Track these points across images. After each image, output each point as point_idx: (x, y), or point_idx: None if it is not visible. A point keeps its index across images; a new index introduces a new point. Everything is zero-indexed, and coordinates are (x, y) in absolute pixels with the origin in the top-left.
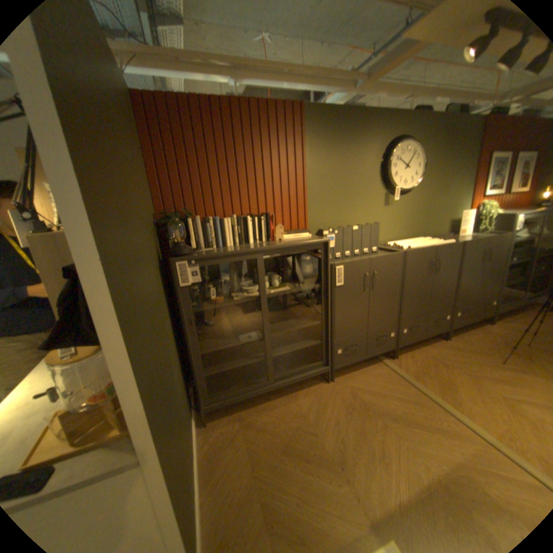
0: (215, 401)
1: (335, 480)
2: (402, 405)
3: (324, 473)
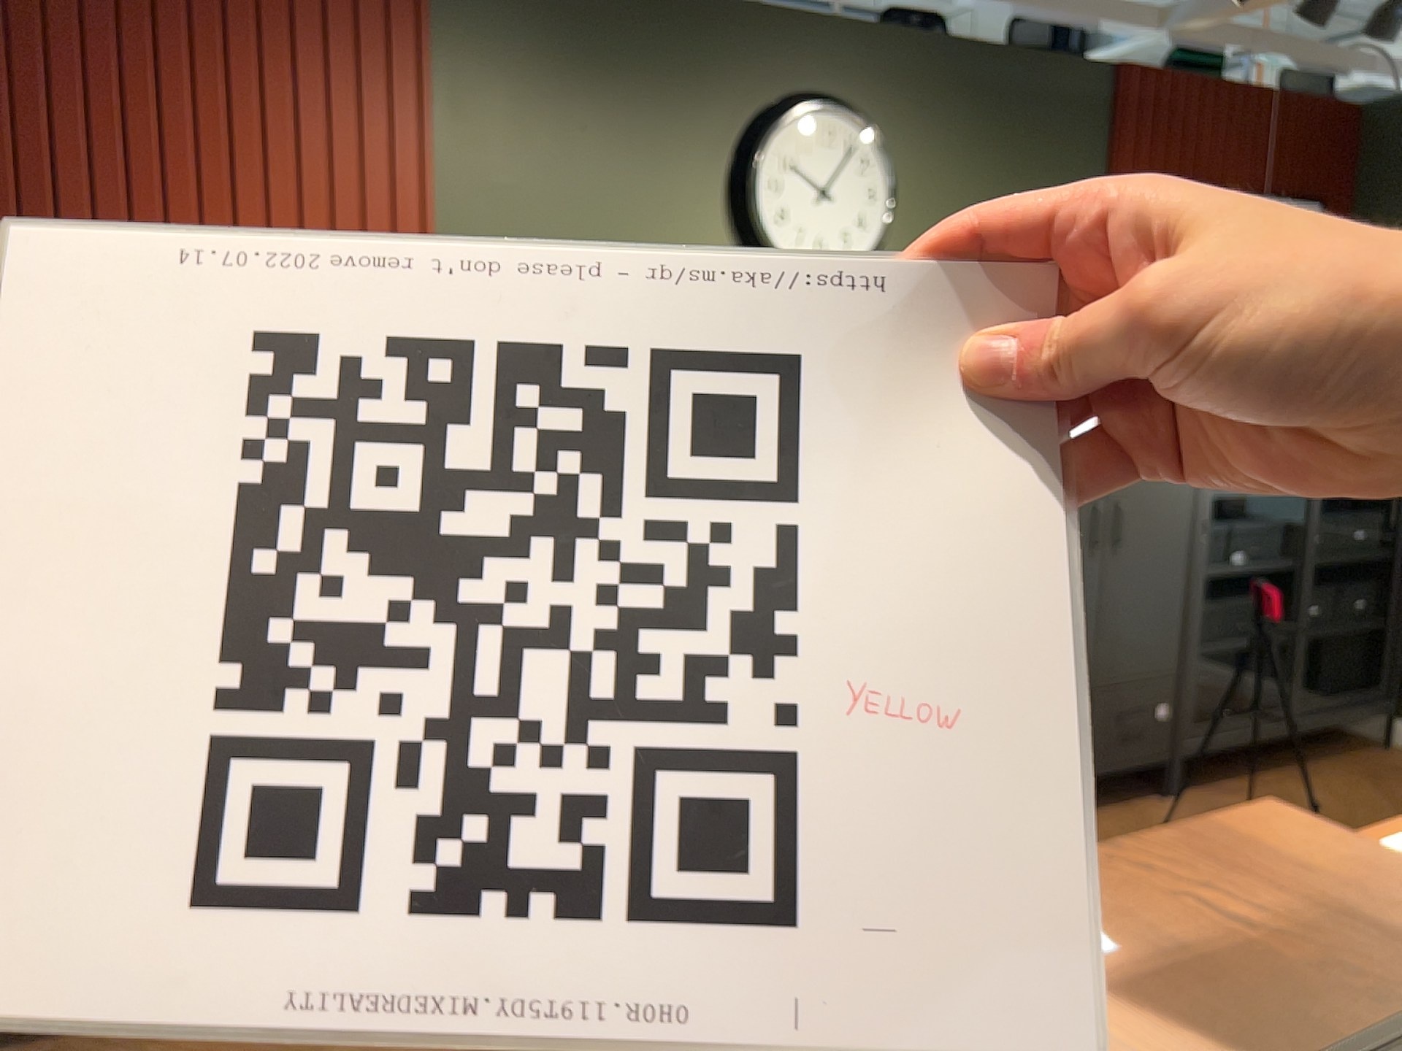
0: None
1: None
2: None
3: None
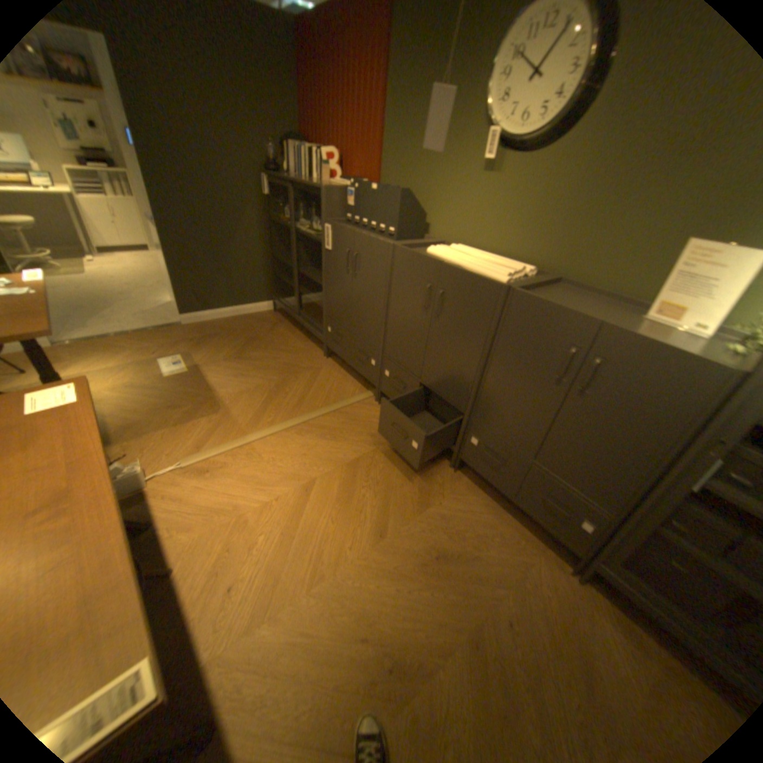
0: (277, 298)
1: (228, 355)
2: (297, 394)
3: (234, 352)
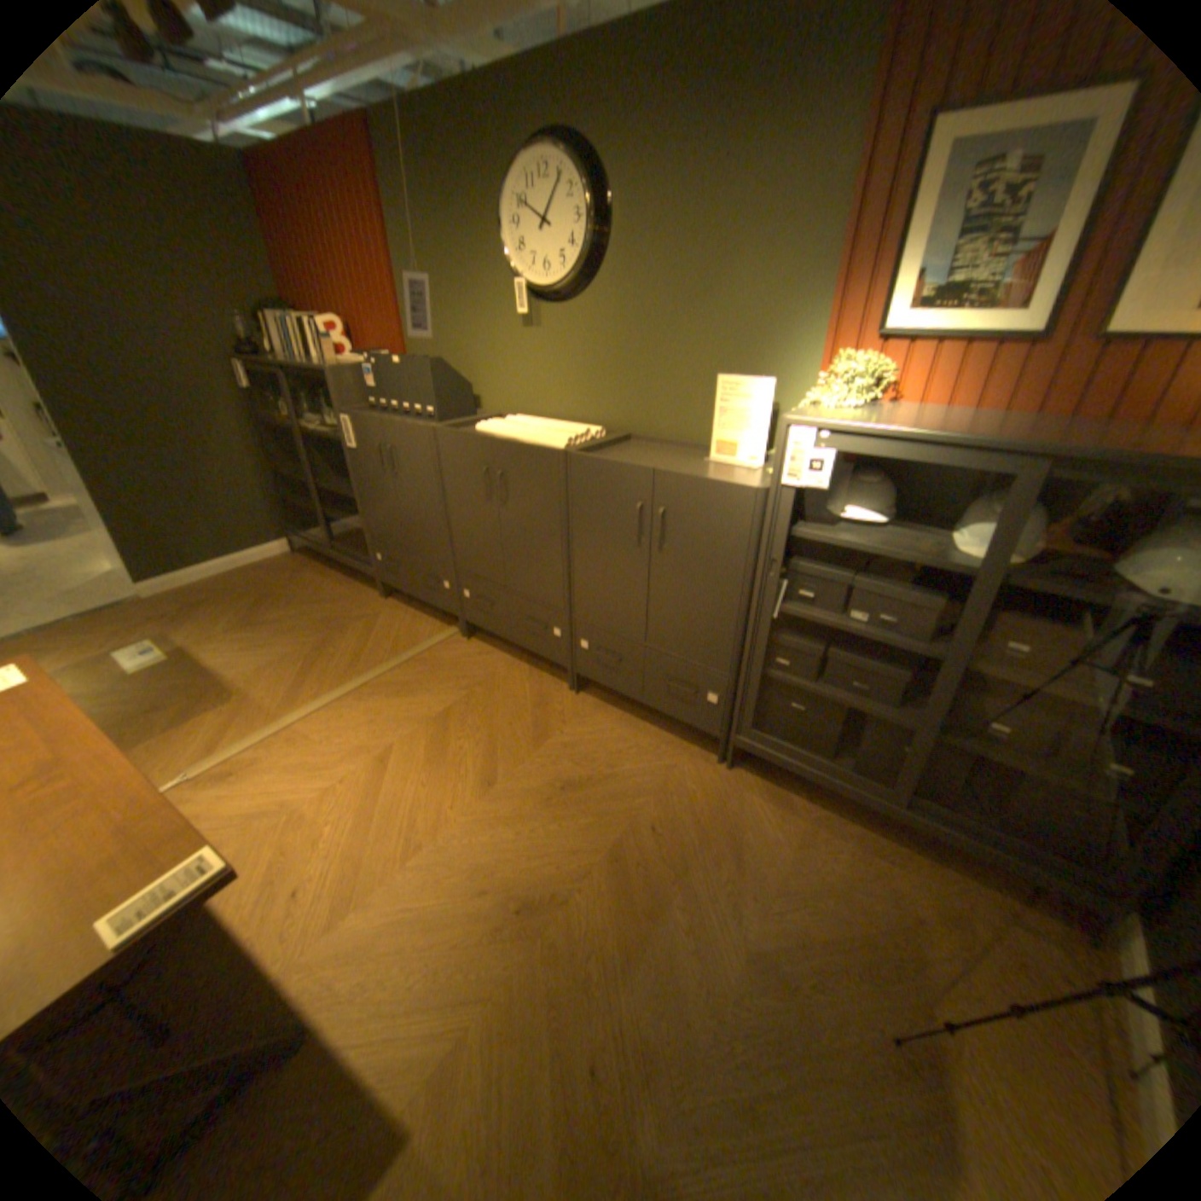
0: (293, 532)
1: (231, 625)
2: (349, 652)
3: (239, 619)
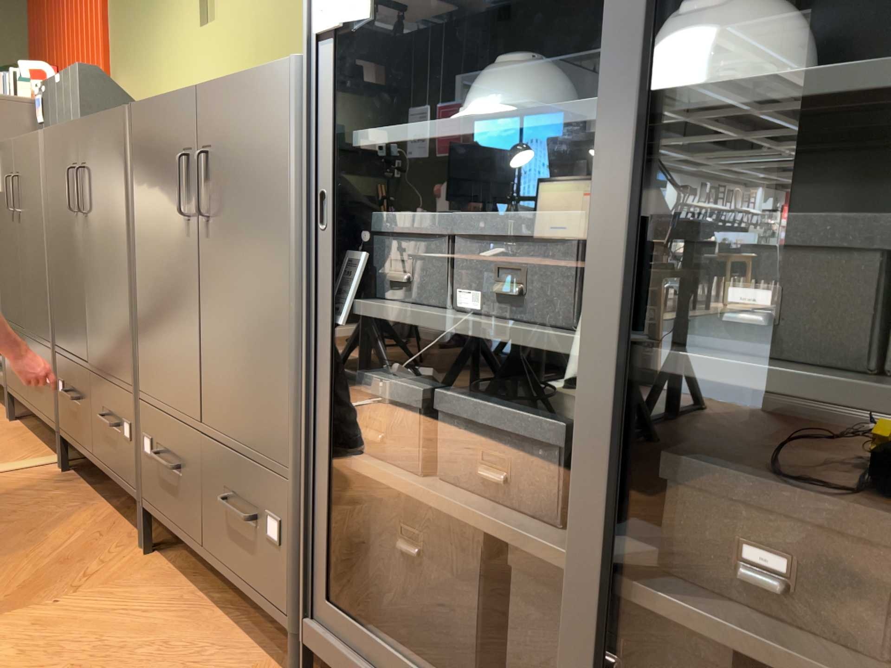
0: None
1: None
2: None
3: None
